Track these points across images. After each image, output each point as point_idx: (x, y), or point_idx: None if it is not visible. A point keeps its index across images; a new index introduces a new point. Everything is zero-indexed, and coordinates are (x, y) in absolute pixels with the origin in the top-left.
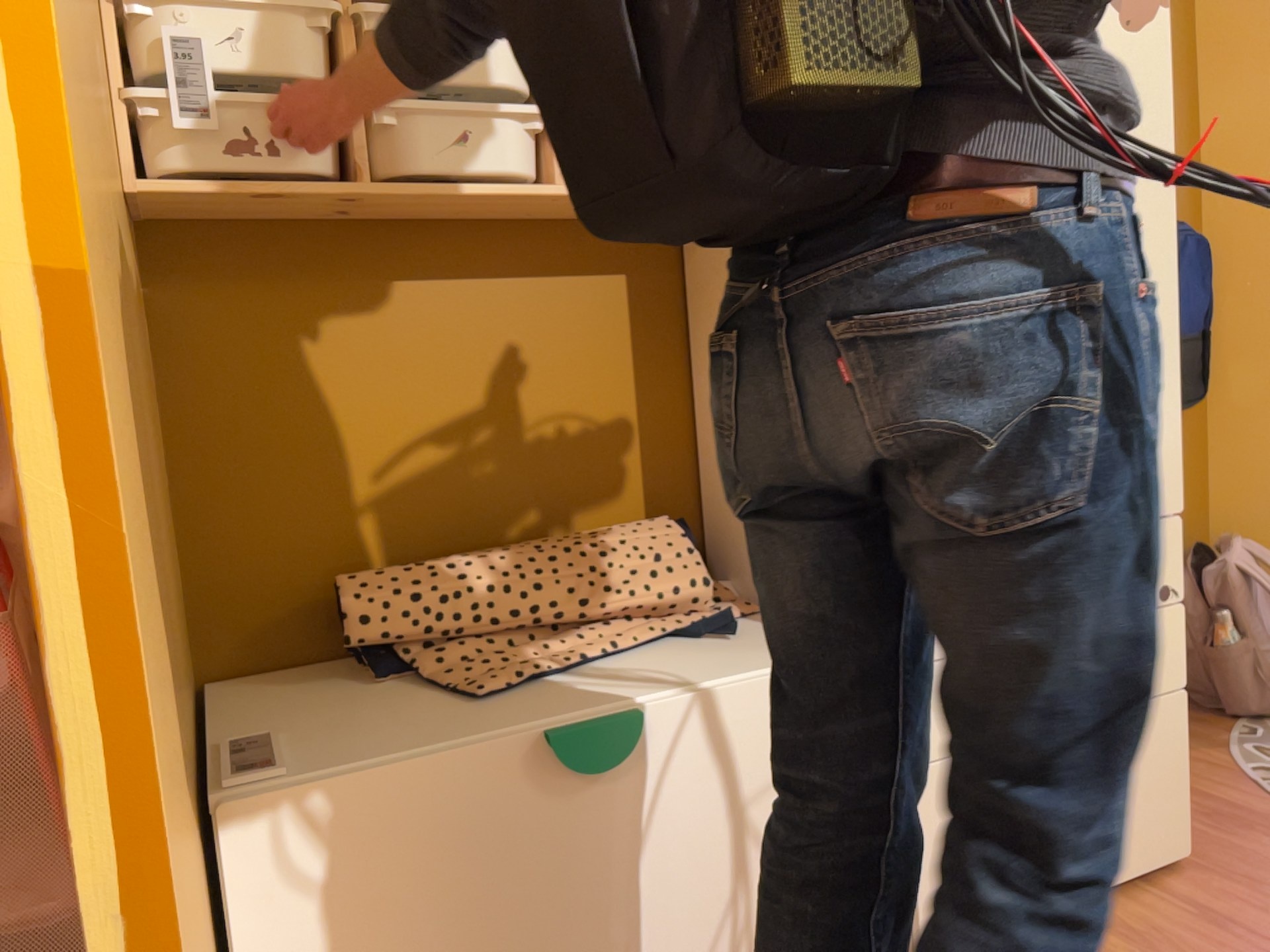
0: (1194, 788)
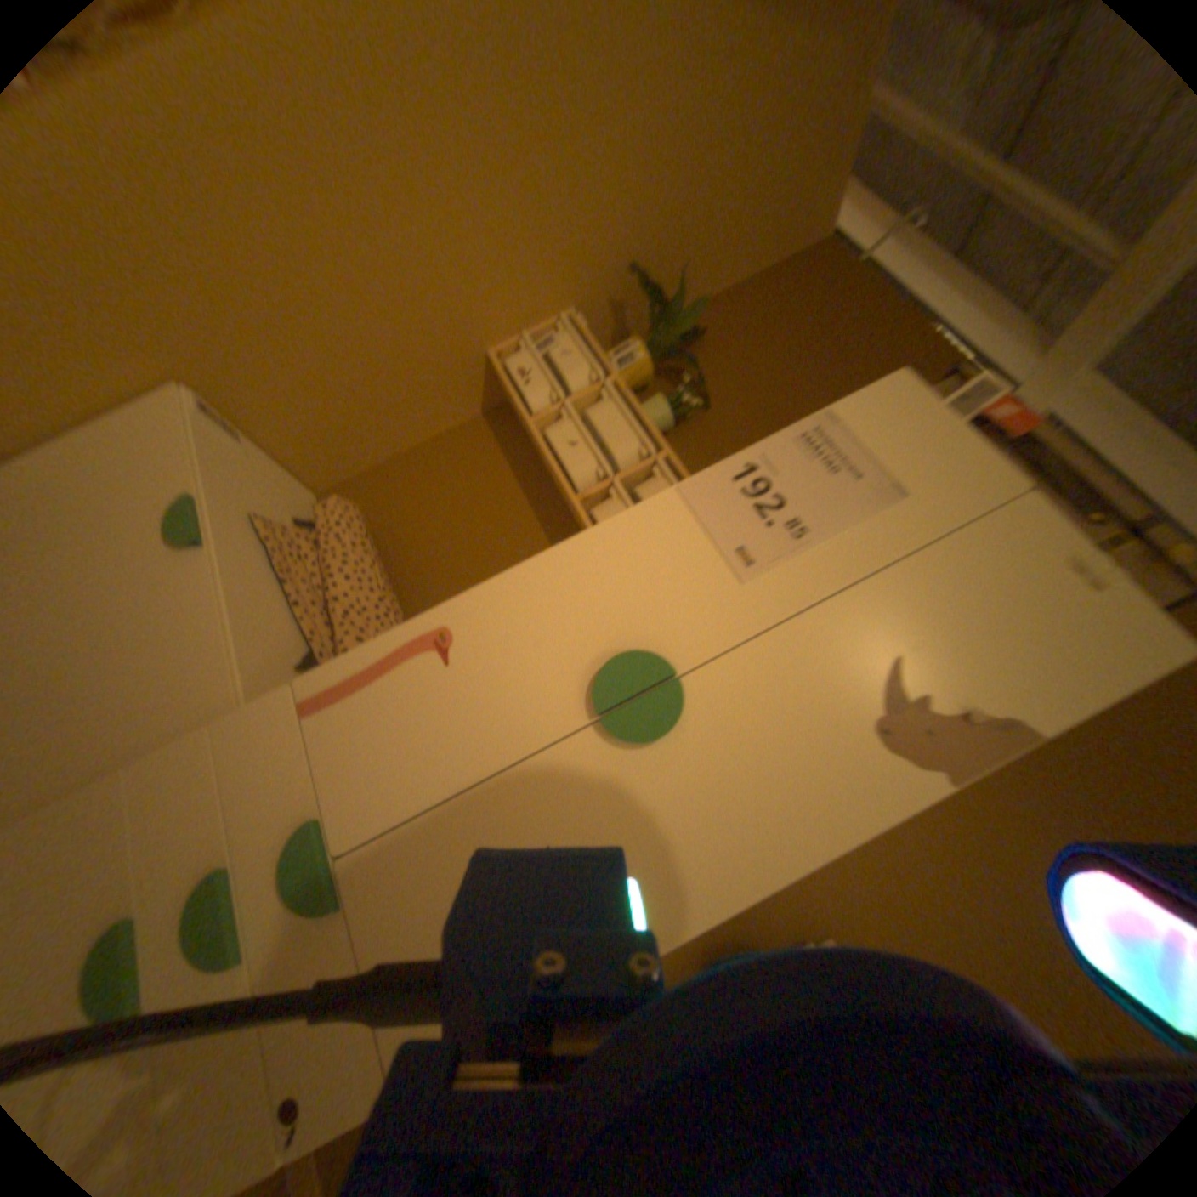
0: None
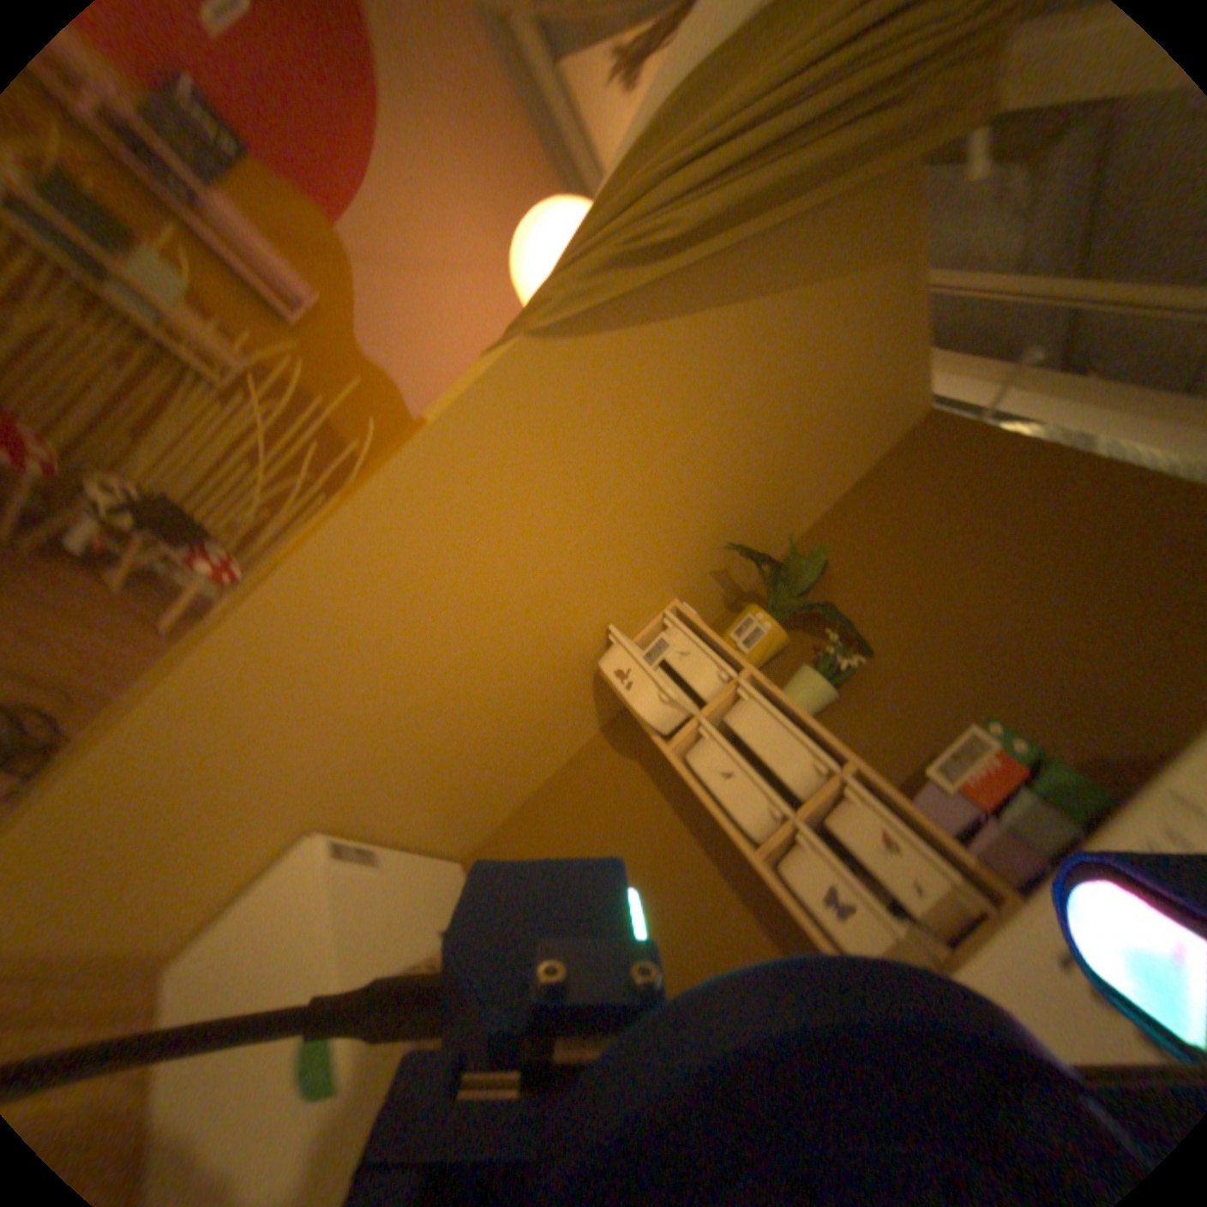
0: None
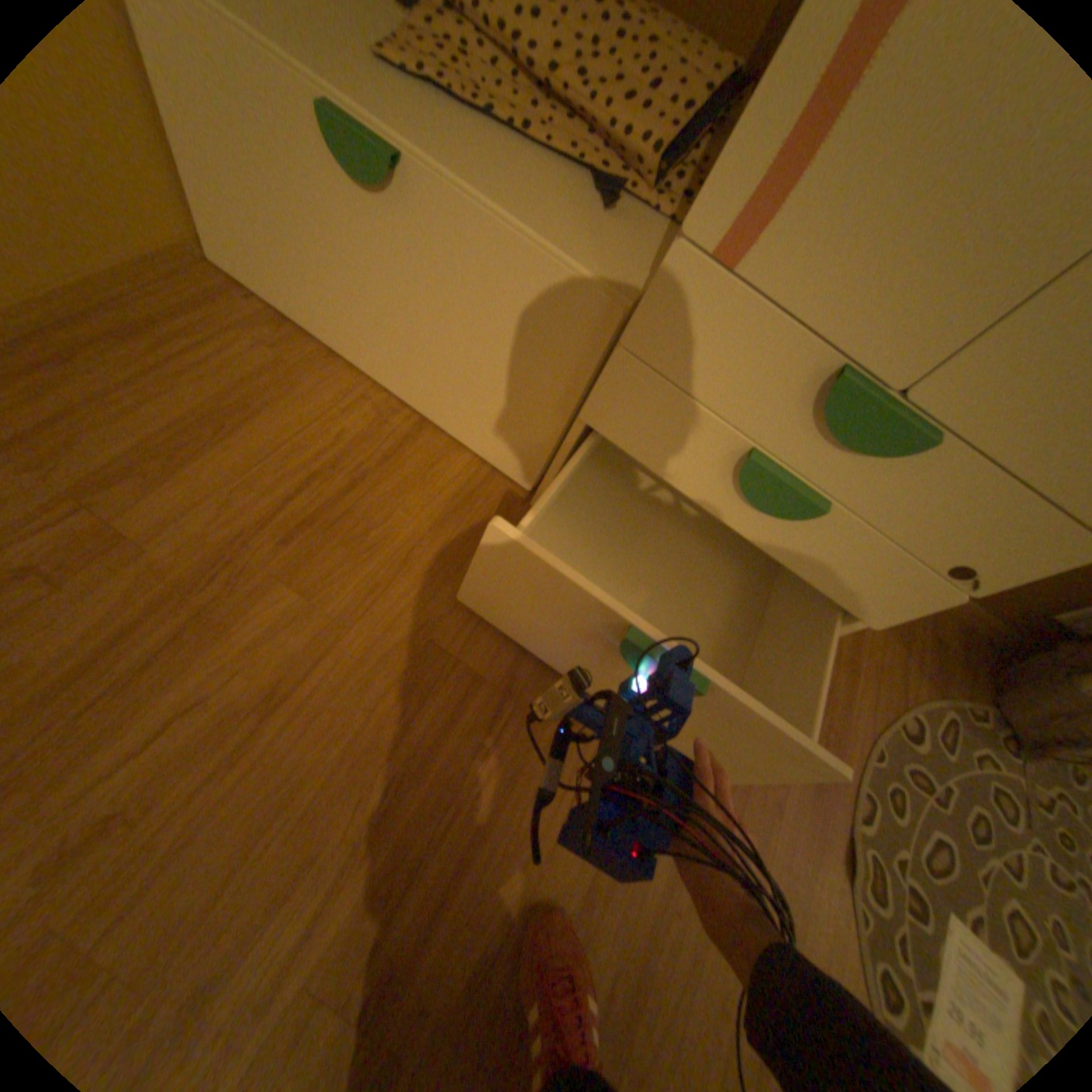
0: (853, 671)
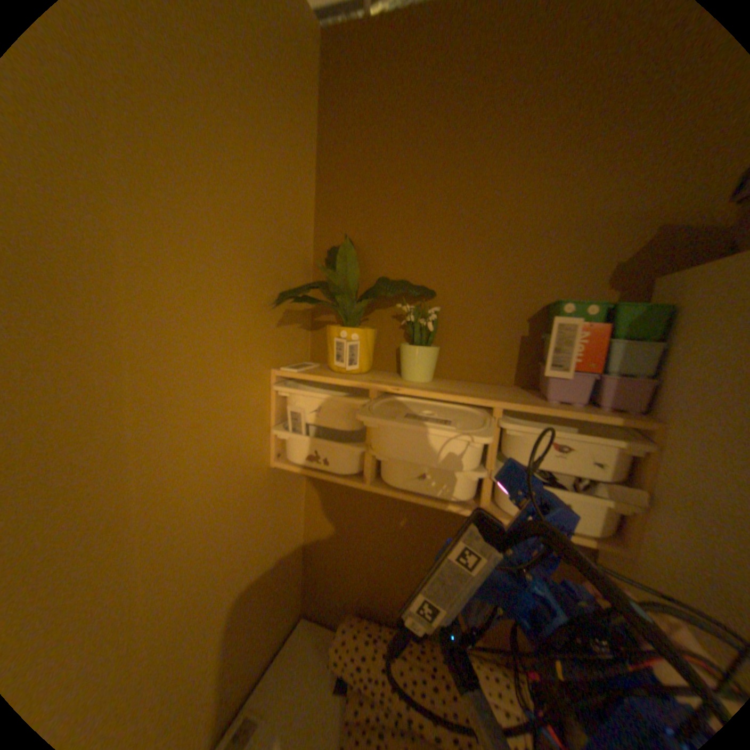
0: None
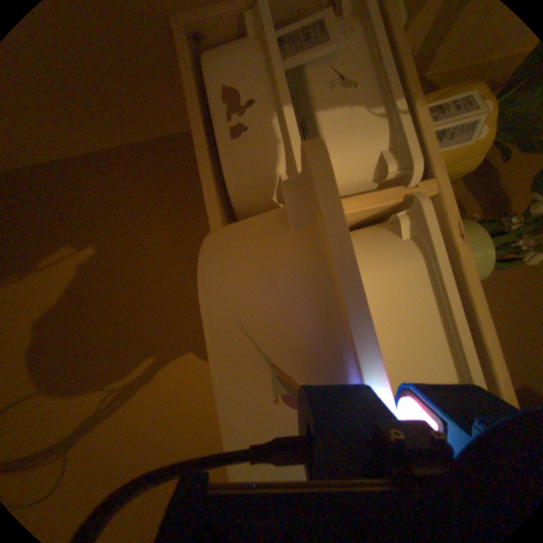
0: None
